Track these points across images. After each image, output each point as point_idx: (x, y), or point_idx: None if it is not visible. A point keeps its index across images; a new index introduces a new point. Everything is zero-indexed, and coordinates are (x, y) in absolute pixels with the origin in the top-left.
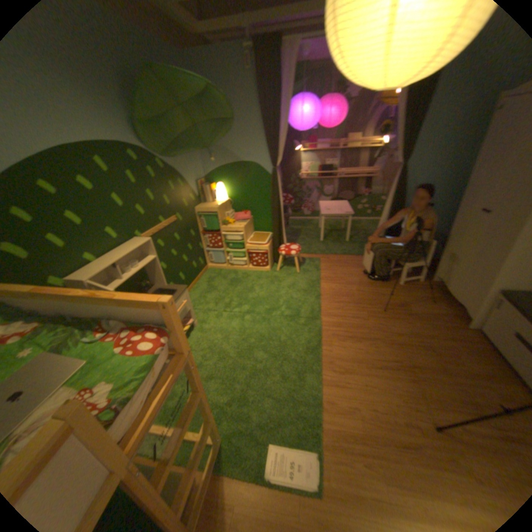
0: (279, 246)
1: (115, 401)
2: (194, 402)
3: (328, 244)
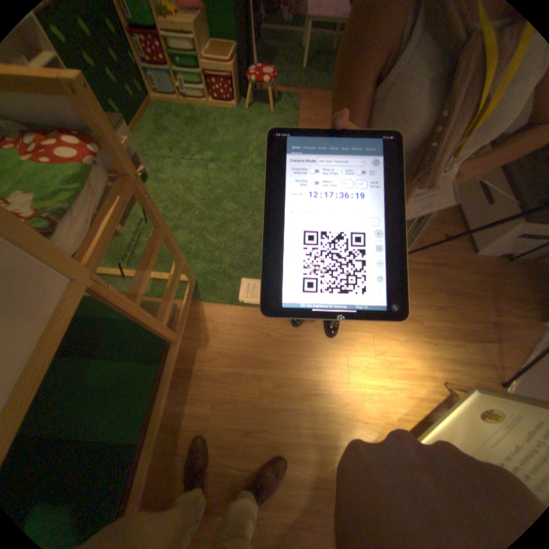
0: (248, 67)
1: (46, 210)
2: (159, 236)
3: (313, 71)
